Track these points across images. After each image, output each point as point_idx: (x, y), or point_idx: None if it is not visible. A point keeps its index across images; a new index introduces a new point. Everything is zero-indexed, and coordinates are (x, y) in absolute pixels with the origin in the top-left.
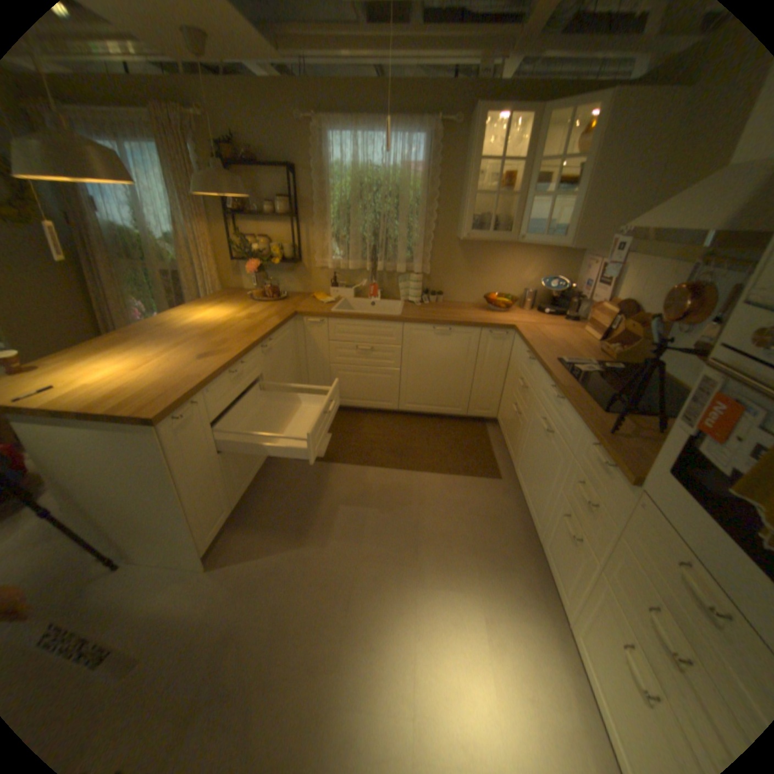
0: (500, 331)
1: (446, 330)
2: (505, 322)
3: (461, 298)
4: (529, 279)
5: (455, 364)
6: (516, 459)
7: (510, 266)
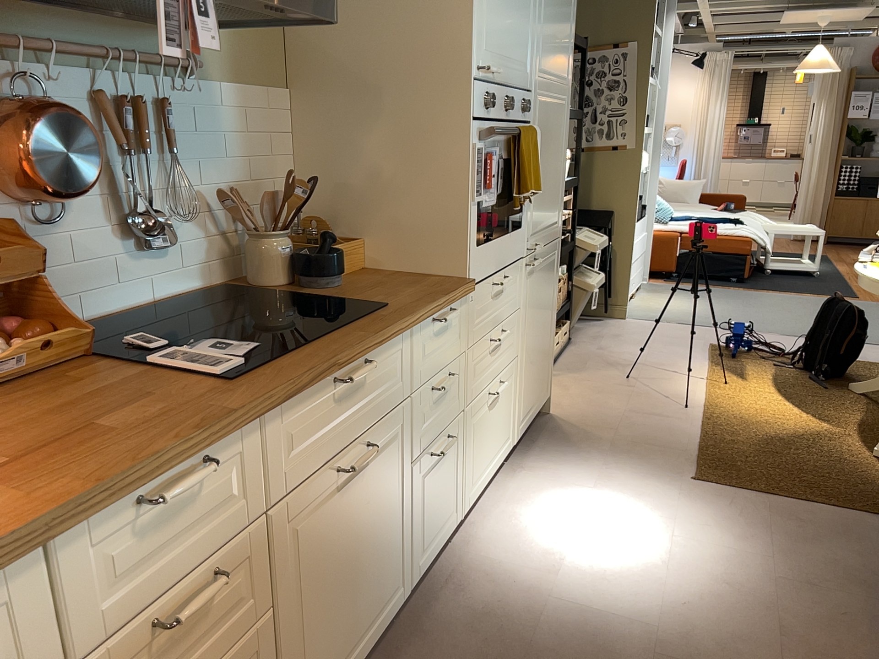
0: None
1: None
2: None
3: None
4: None
5: None
6: None
7: None
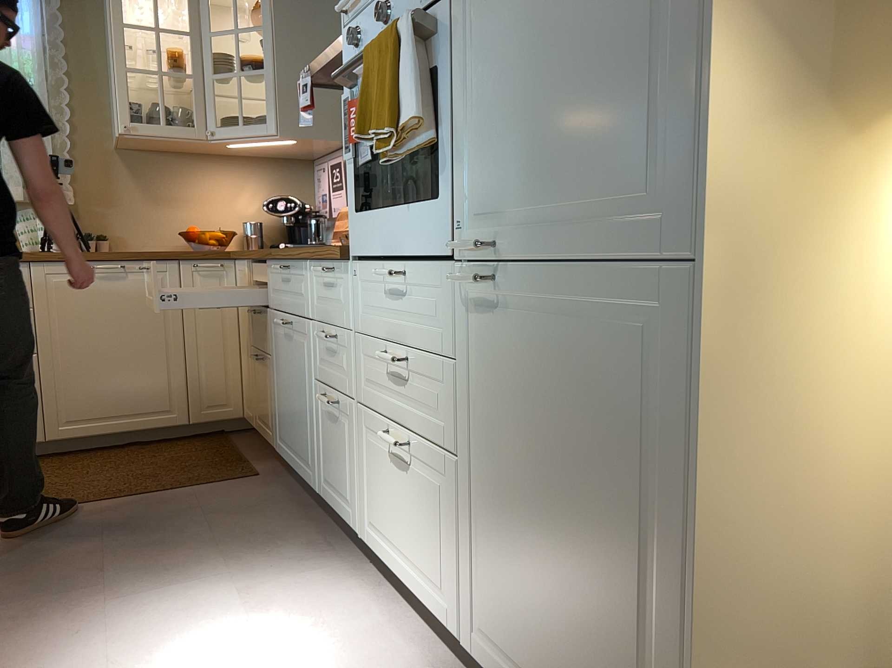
0: (211, 261)
1: (116, 266)
2: (217, 250)
3: (144, 244)
4: (248, 209)
5: (147, 329)
6: (273, 431)
7: (214, 190)
